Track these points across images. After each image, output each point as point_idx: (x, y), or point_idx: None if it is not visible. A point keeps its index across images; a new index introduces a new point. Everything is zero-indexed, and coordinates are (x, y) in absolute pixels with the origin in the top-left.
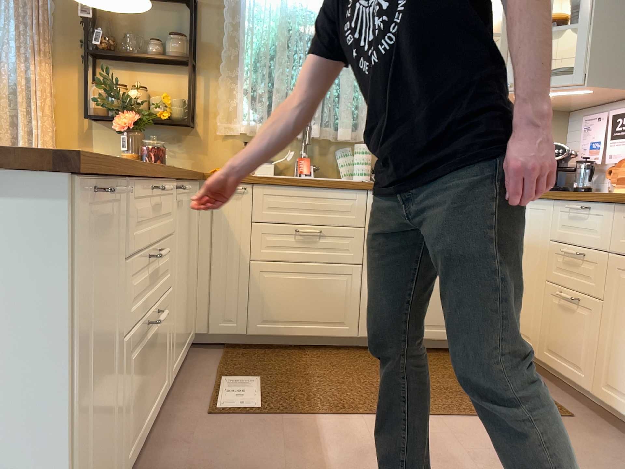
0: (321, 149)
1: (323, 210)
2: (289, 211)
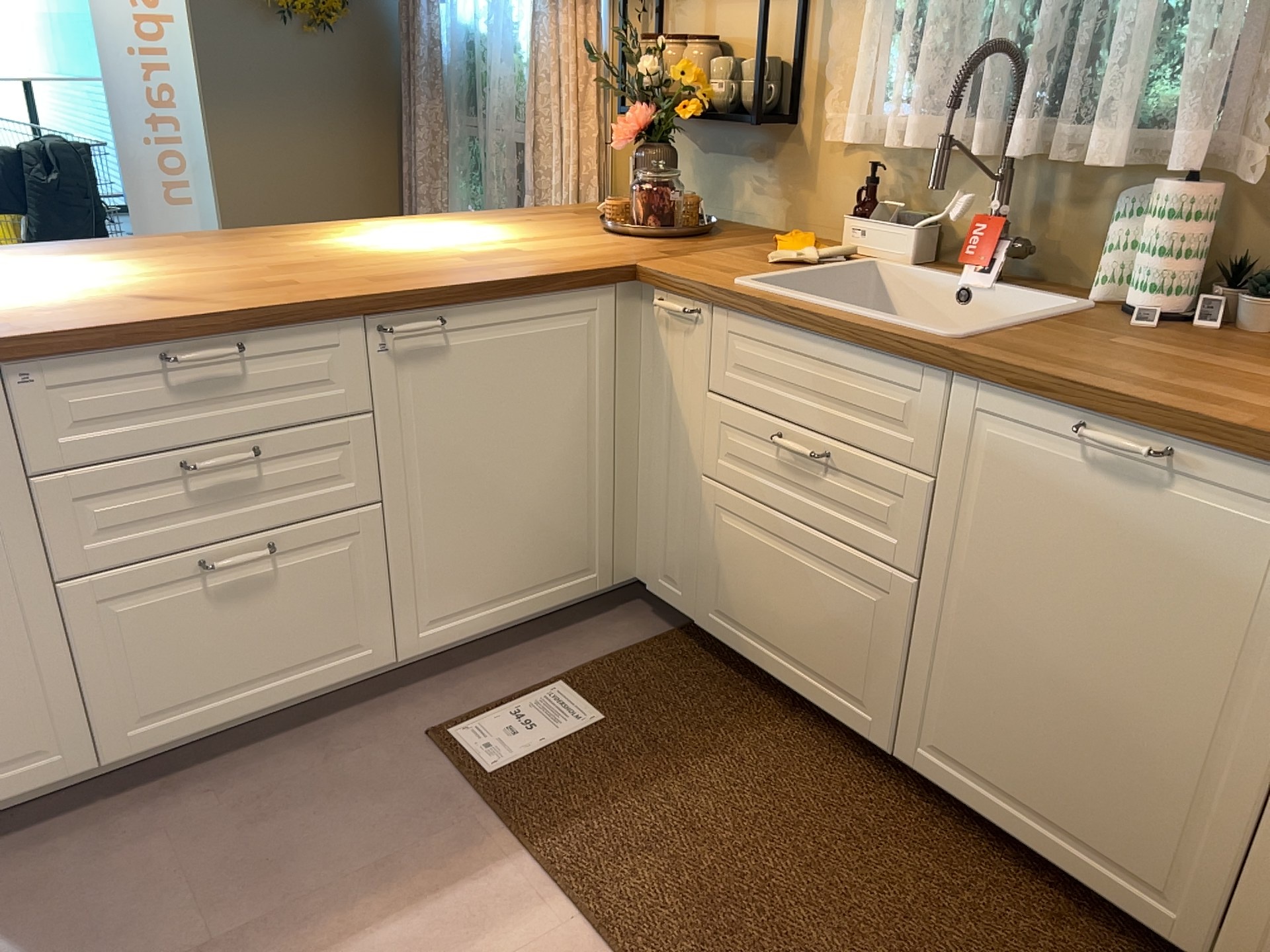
0: (1070, 191)
1: (840, 400)
2: (773, 384)
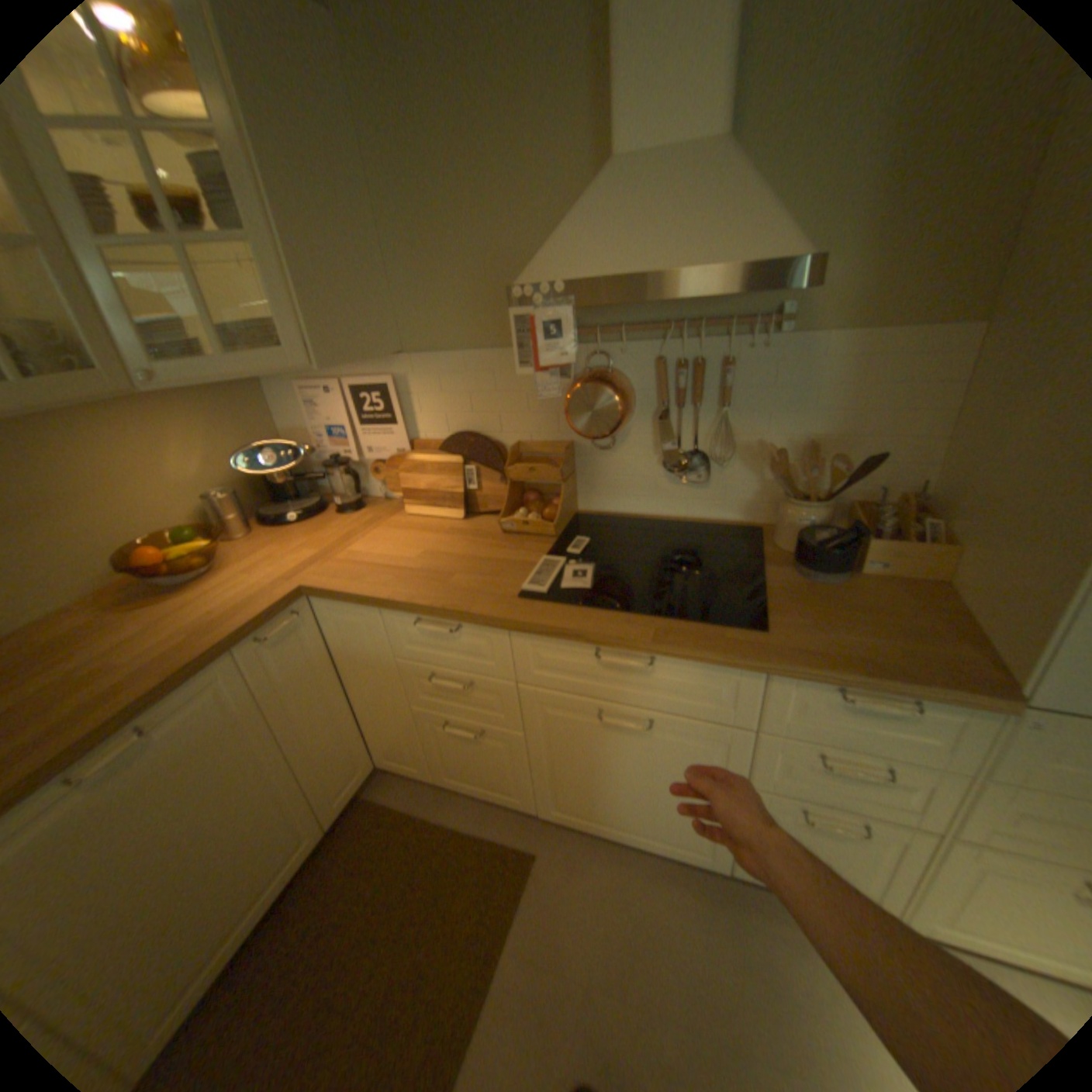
0: None
1: None
2: None
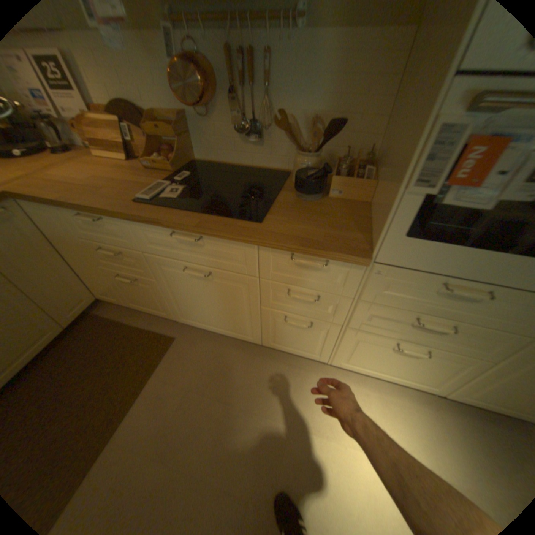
0: None
1: None
2: None
